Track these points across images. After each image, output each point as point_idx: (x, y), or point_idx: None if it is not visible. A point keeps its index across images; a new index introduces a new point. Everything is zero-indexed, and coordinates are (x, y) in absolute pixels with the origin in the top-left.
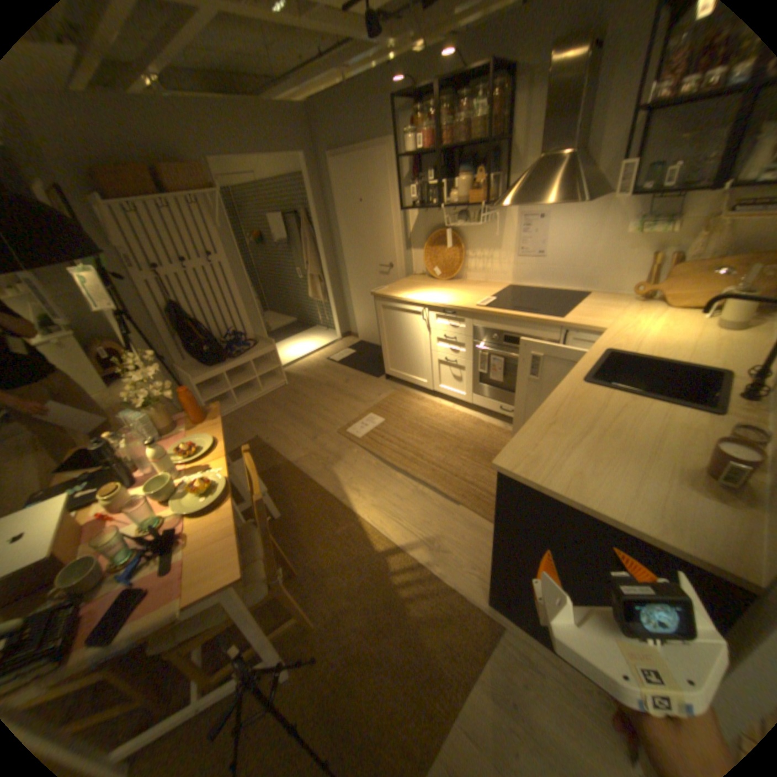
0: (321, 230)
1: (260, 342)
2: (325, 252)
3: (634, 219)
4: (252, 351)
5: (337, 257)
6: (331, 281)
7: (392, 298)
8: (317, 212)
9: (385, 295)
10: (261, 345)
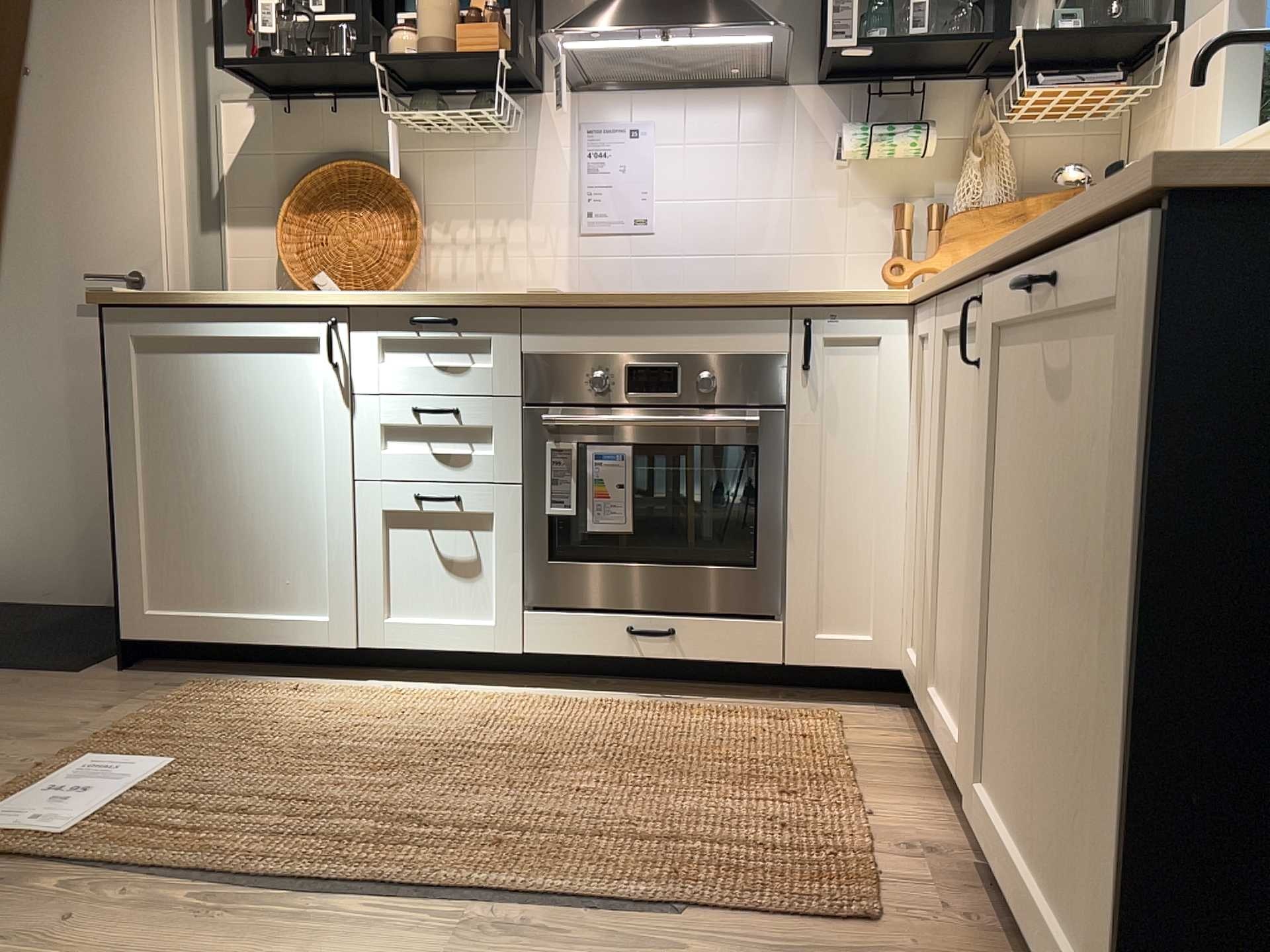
0: None
1: None
2: None
3: (842, 132)
4: None
5: None
6: None
7: (195, 300)
8: None
9: (161, 293)
10: None
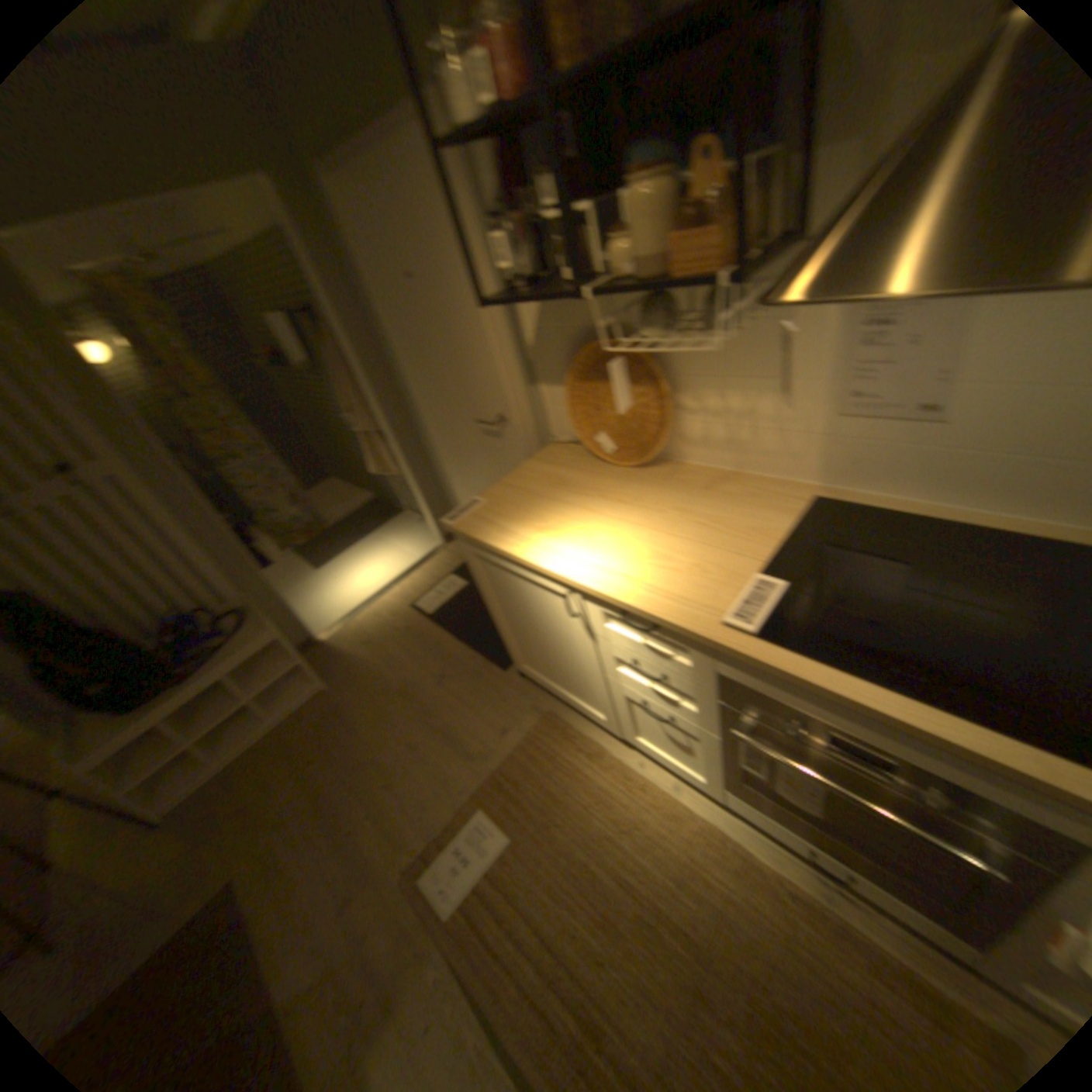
0: (352, 341)
1: (241, 620)
2: (373, 385)
3: None
4: (215, 657)
5: (396, 394)
6: (399, 439)
7: (485, 548)
8: (333, 303)
9: (468, 536)
10: (239, 633)
